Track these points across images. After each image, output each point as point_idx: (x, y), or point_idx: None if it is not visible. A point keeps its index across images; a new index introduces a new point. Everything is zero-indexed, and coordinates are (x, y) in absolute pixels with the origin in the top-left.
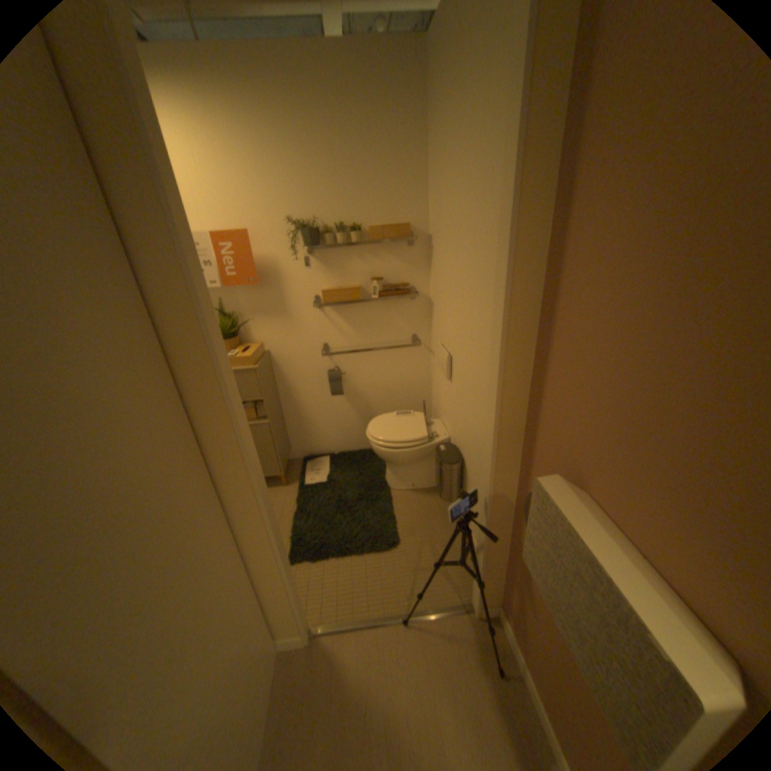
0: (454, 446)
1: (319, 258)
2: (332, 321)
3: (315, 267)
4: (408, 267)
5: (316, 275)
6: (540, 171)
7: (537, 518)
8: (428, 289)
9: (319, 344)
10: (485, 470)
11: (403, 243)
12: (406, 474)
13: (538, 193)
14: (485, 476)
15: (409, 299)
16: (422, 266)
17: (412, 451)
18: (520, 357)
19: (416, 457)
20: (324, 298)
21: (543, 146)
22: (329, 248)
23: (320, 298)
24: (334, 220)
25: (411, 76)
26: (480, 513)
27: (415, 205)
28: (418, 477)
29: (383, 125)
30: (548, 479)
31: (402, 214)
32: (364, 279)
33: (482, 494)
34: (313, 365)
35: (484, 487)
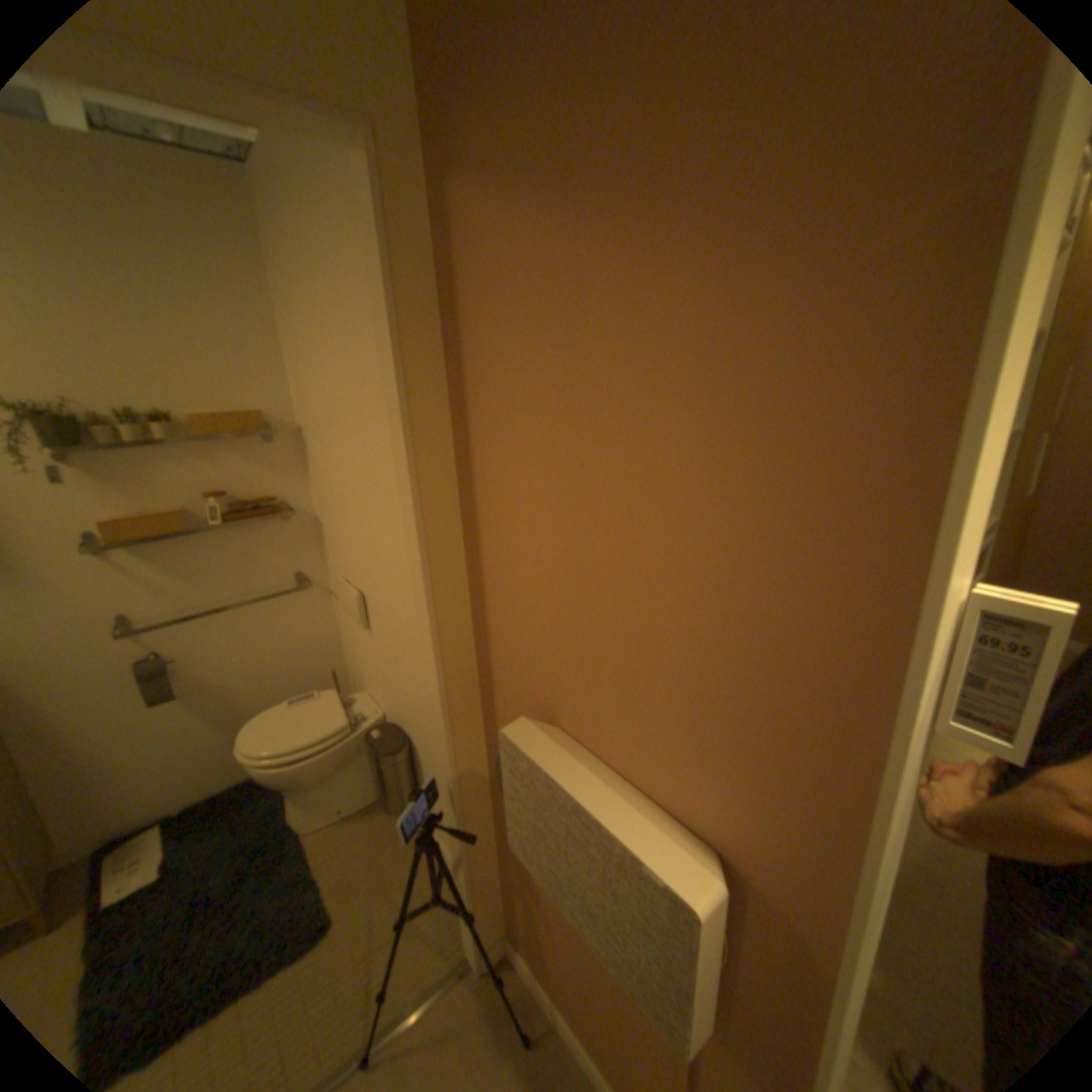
0: (392, 726)
1: (86, 466)
2: (131, 572)
3: (78, 482)
4: (272, 473)
5: (82, 496)
6: (426, 359)
7: (514, 784)
8: (311, 503)
9: (104, 618)
10: (440, 744)
11: (257, 438)
12: (323, 800)
13: (429, 384)
14: (440, 754)
15: (281, 520)
16: (296, 470)
17: (326, 757)
18: (452, 580)
19: (336, 764)
20: (107, 535)
21: (423, 333)
22: (109, 449)
23: (97, 536)
24: (112, 404)
25: (231, 215)
26: (446, 810)
27: (268, 386)
28: (344, 795)
29: (193, 271)
30: (514, 727)
31: (248, 397)
32: (191, 496)
33: (442, 781)
34: (95, 659)
35: (443, 769)
